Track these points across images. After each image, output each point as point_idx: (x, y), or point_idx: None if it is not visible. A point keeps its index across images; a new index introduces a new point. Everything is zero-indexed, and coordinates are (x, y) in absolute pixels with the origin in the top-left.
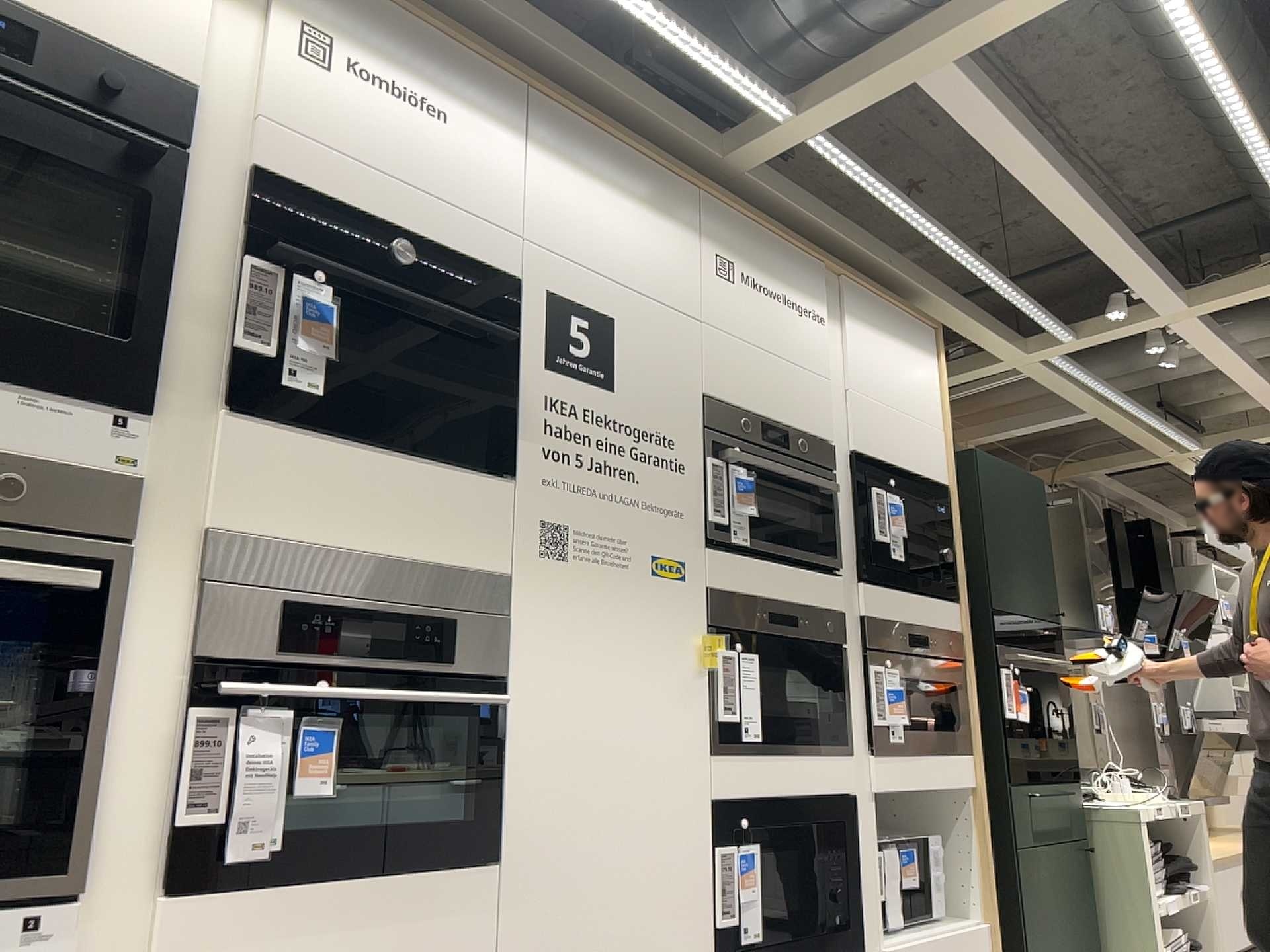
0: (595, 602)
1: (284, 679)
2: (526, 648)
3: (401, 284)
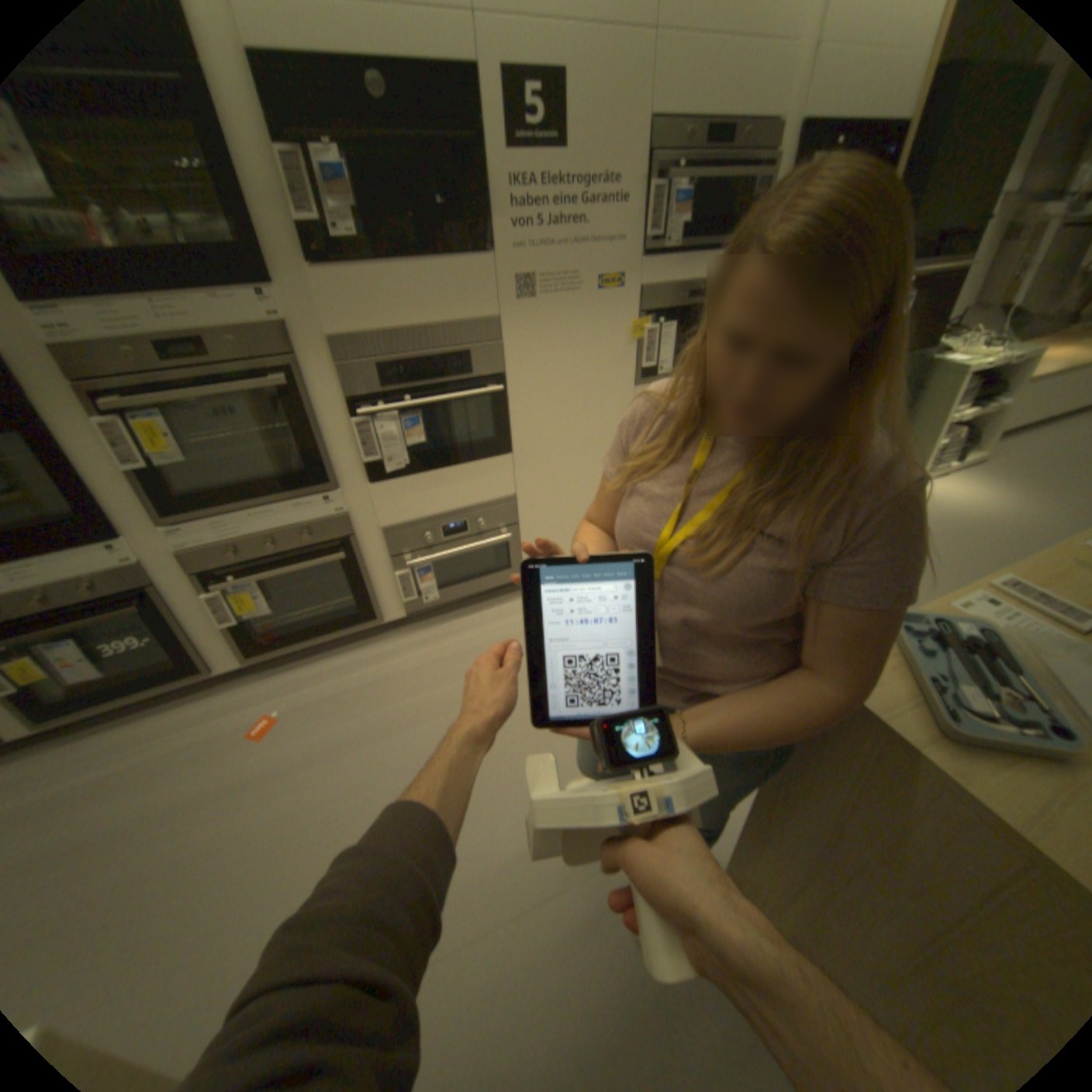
0: (555, 319)
1: (390, 397)
2: (513, 356)
3: (382, 119)
